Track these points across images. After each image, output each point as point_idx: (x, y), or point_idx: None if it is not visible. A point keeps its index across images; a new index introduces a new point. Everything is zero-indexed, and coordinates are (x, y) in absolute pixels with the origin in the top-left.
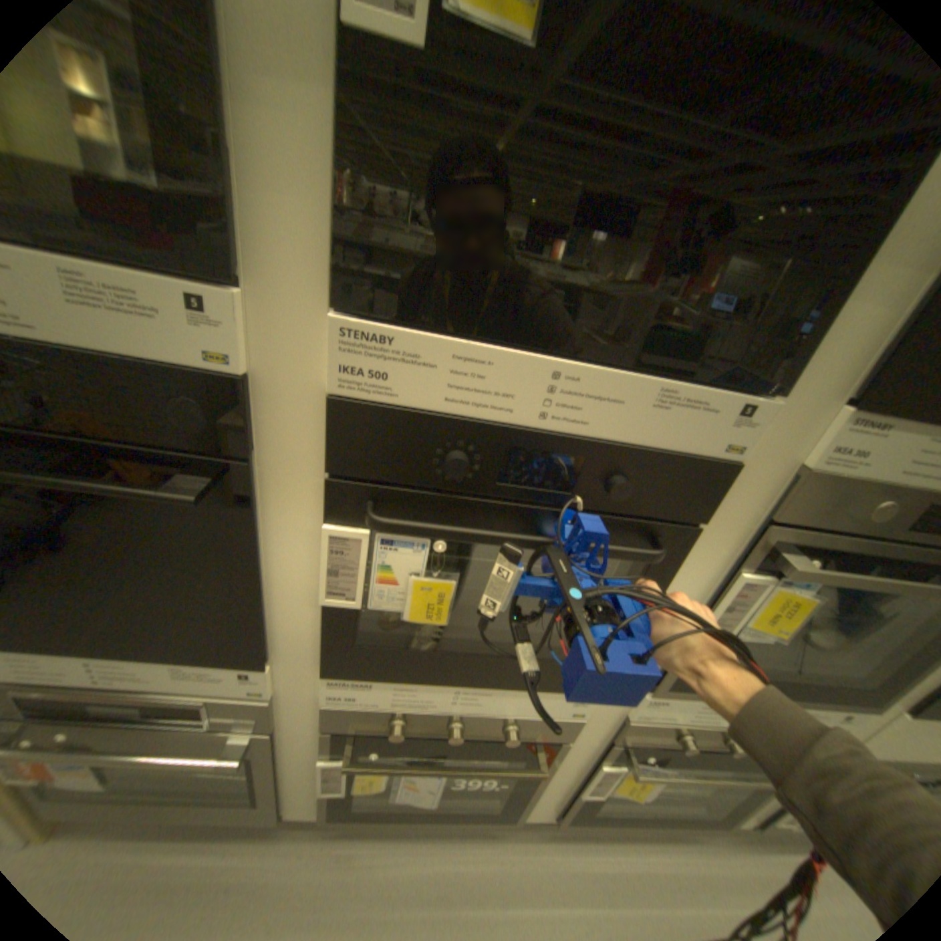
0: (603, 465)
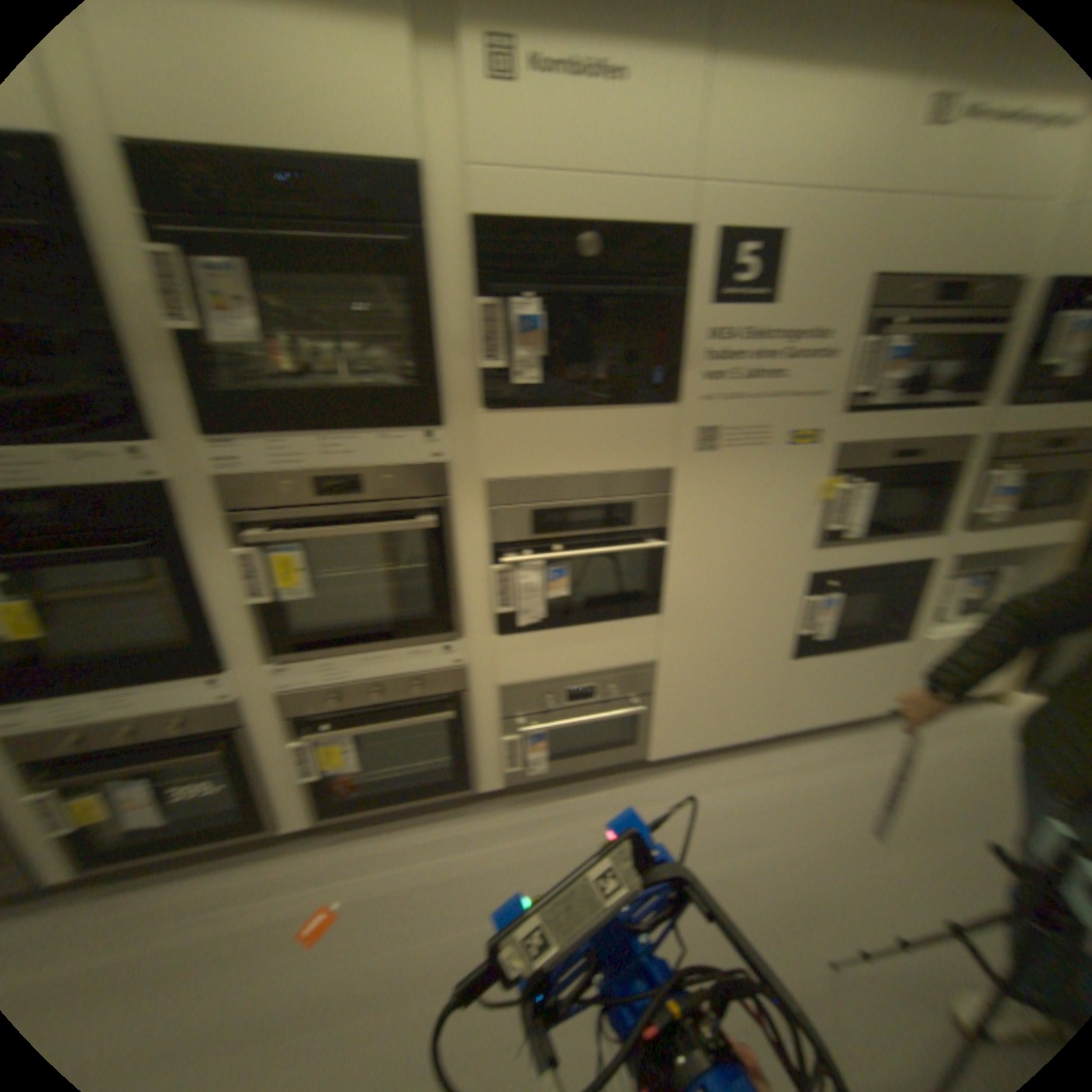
0: (82, 500)
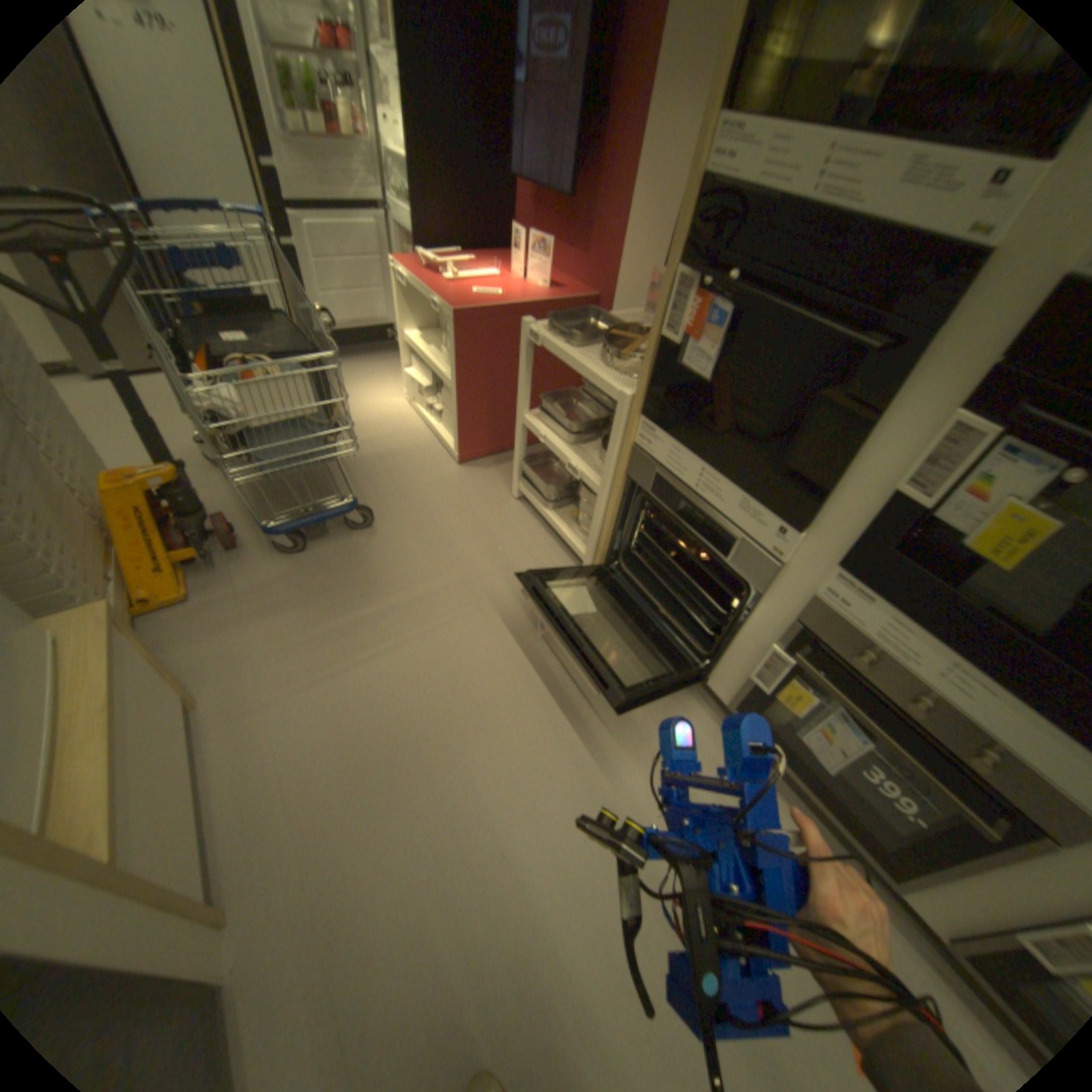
0: None
